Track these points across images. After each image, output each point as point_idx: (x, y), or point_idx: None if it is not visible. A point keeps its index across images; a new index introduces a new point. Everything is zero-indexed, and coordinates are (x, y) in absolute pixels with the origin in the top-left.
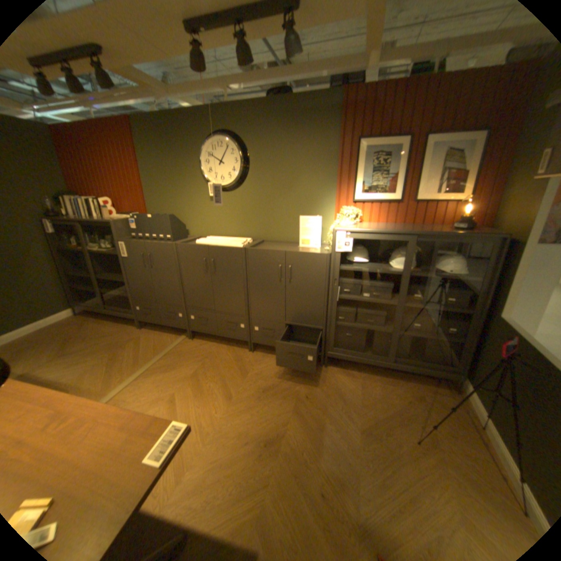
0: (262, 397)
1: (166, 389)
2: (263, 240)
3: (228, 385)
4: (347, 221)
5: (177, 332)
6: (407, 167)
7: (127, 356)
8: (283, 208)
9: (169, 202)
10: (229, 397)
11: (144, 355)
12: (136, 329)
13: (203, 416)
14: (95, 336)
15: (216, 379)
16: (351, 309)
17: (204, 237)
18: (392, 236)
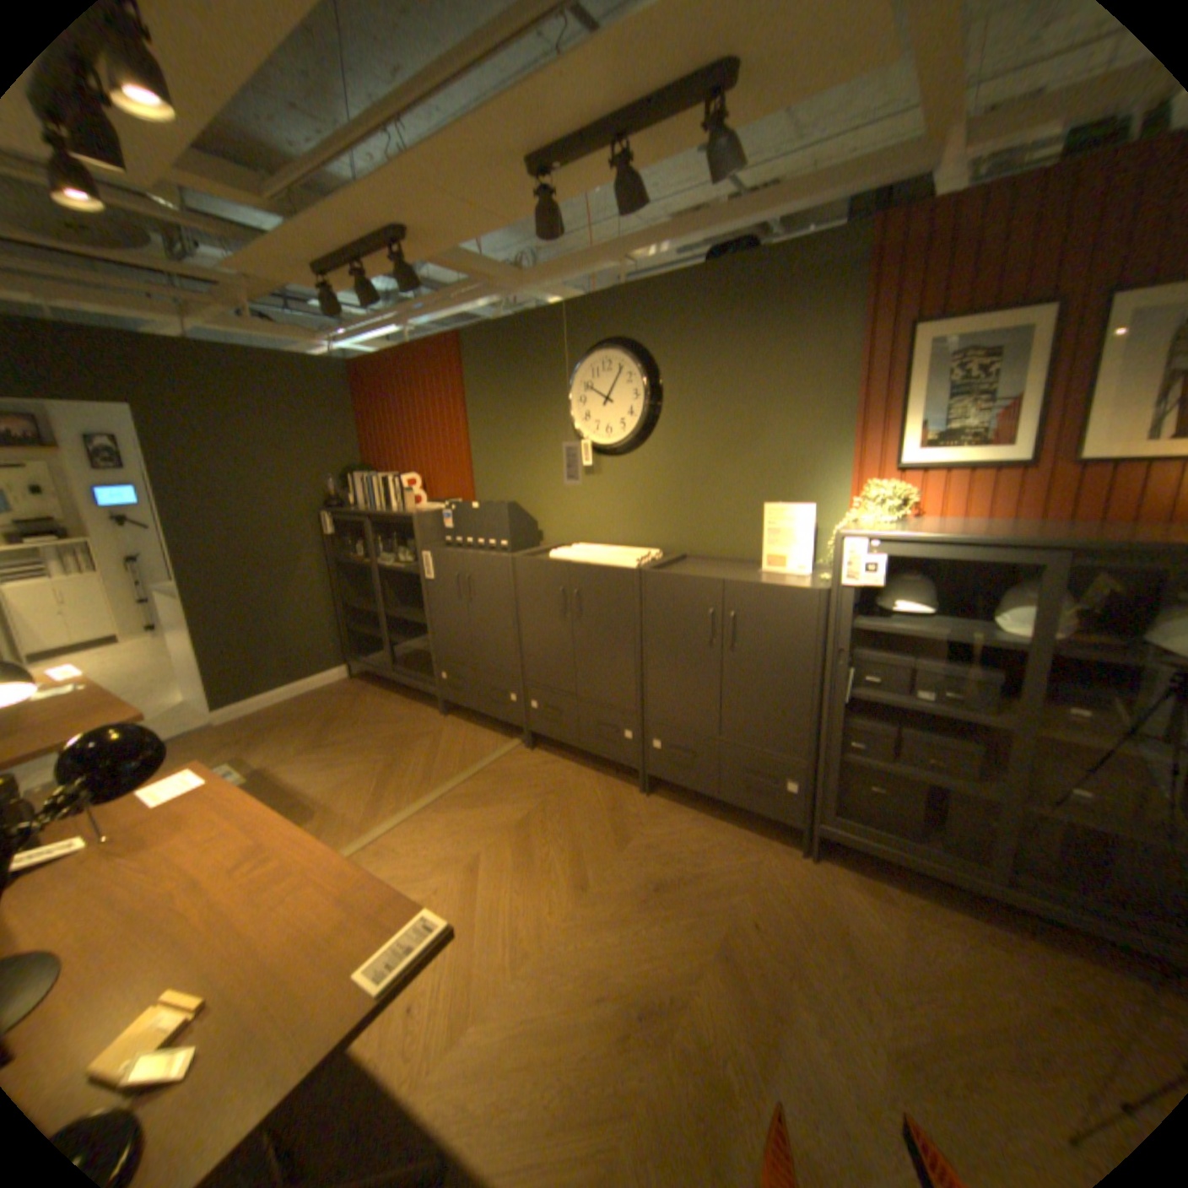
0: (653, 902)
1: (468, 843)
2: (684, 555)
3: (585, 859)
4: (877, 516)
5: (508, 730)
6: (1048, 380)
7: (415, 765)
8: (730, 488)
9: (513, 480)
10: (582, 886)
11: (443, 768)
12: (439, 716)
13: (524, 914)
14: (372, 720)
15: (564, 842)
16: (884, 729)
17: (570, 547)
18: (996, 551)
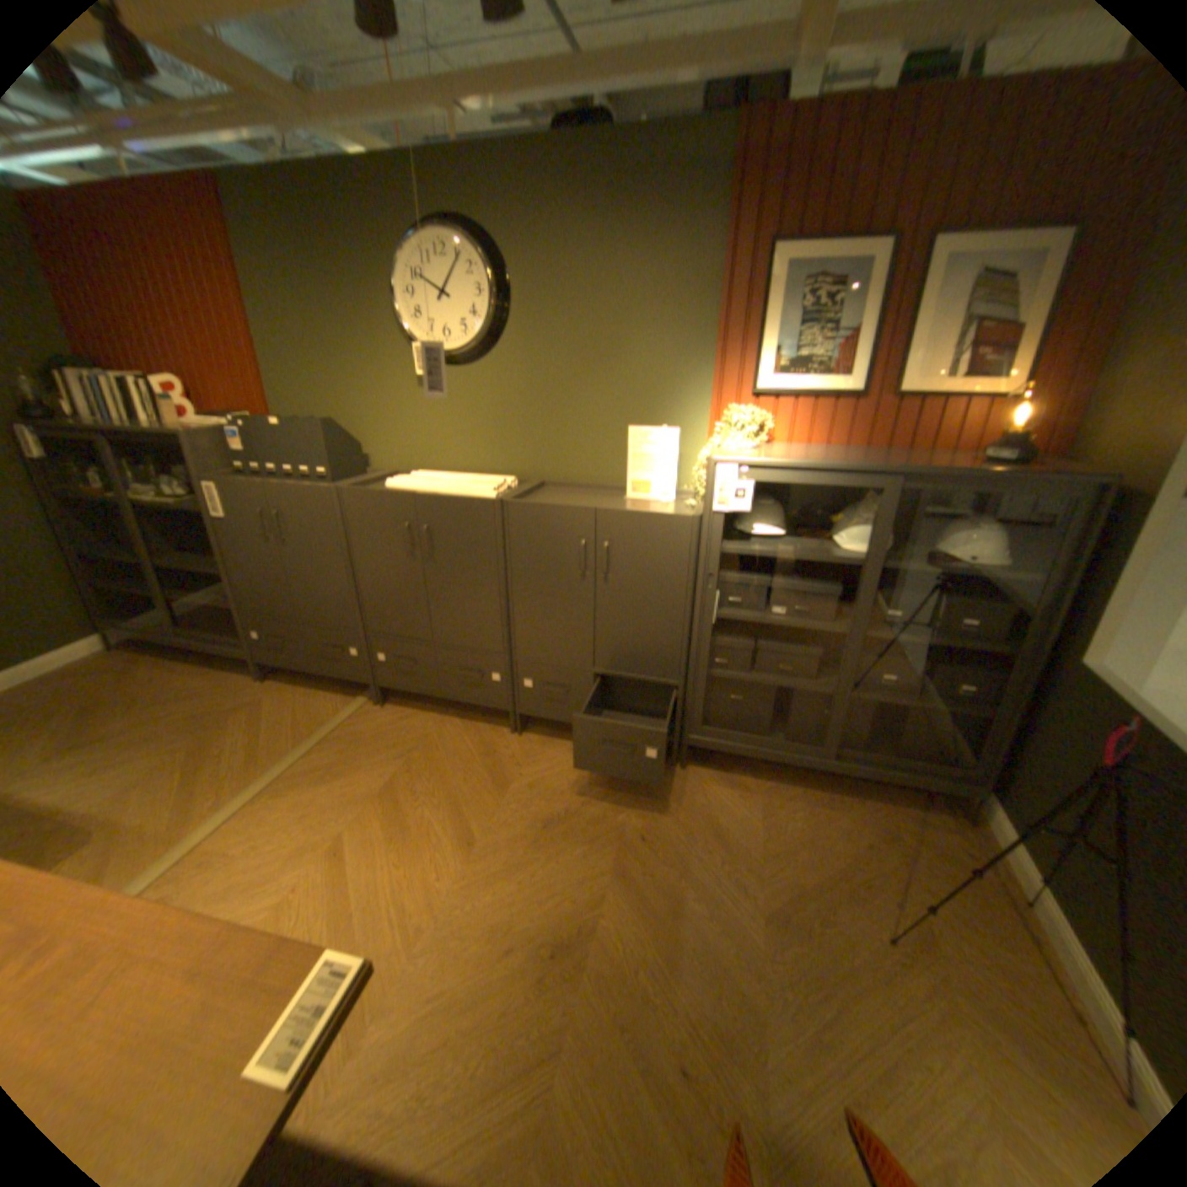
0: (543, 839)
1: (323, 825)
2: (542, 482)
3: (465, 812)
4: (738, 441)
5: (348, 688)
6: (881, 314)
7: (232, 746)
8: (589, 408)
9: (321, 389)
10: (467, 840)
11: (271, 744)
12: (253, 683)
13: (407, 886)
14: (156, 700)
15: (439, 799)
16: (743, 642)
17: (405, 473)
18: (845, 476)
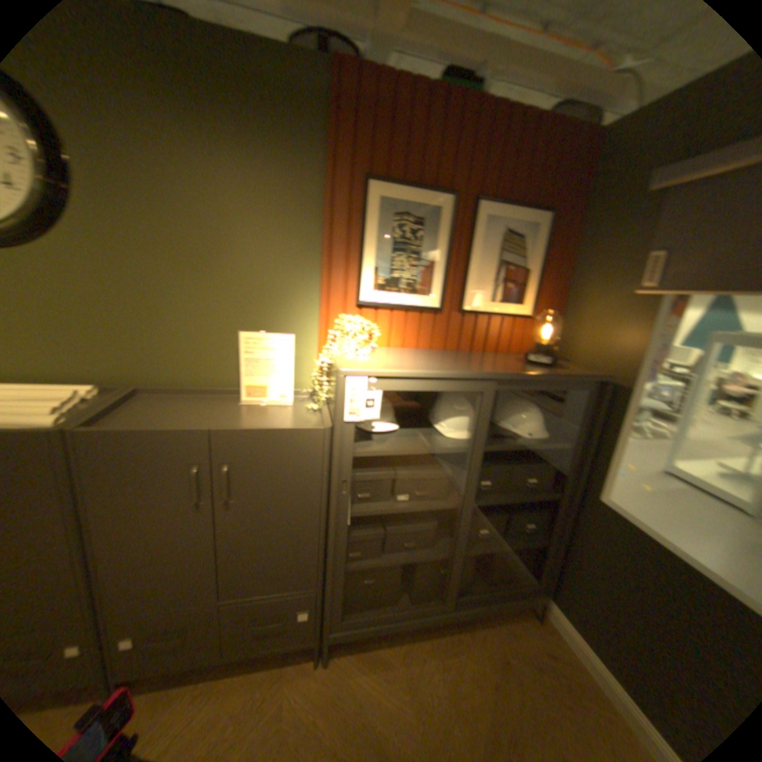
0: None
1: None
2: (133, 388)
3: None
4: (353, 347)
5: None
6: (448, 251)
7: None
8: (190, 309)
9: None
10: None
11: None
12: None
13: None
14: None
15: None
16: (373, 531)
17: None
18: (456, 381)
